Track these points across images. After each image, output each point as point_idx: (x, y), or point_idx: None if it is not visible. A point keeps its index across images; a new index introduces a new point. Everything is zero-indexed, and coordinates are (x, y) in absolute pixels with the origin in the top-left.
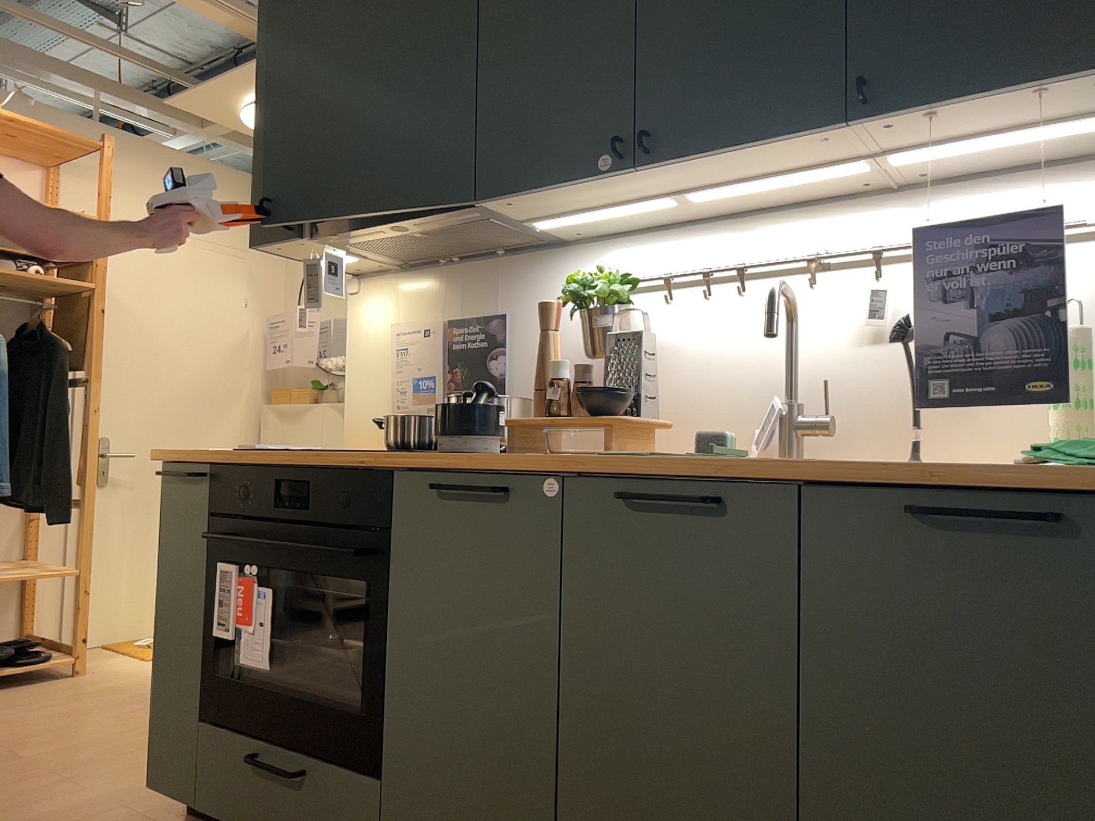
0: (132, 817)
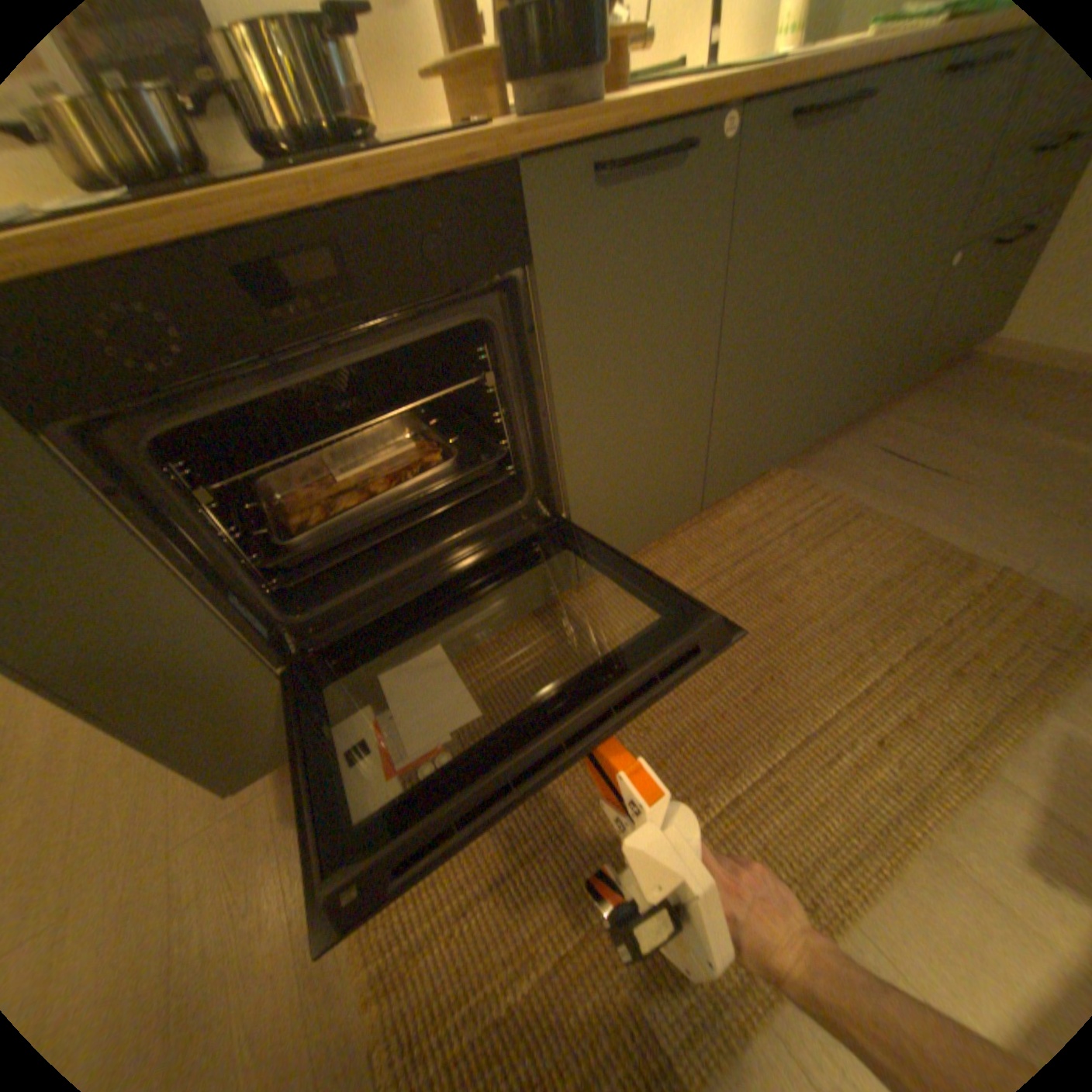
0: (206, 834)
